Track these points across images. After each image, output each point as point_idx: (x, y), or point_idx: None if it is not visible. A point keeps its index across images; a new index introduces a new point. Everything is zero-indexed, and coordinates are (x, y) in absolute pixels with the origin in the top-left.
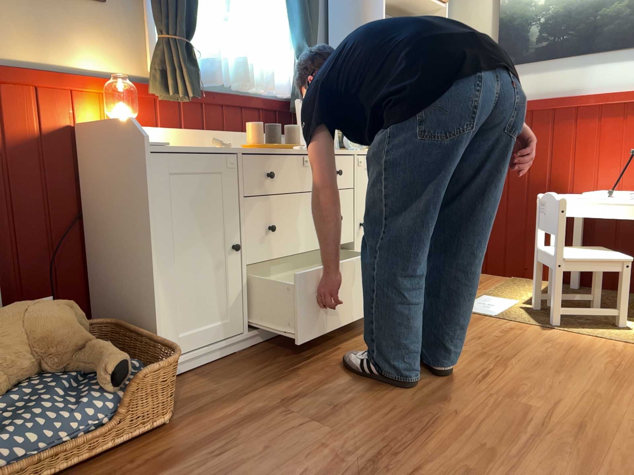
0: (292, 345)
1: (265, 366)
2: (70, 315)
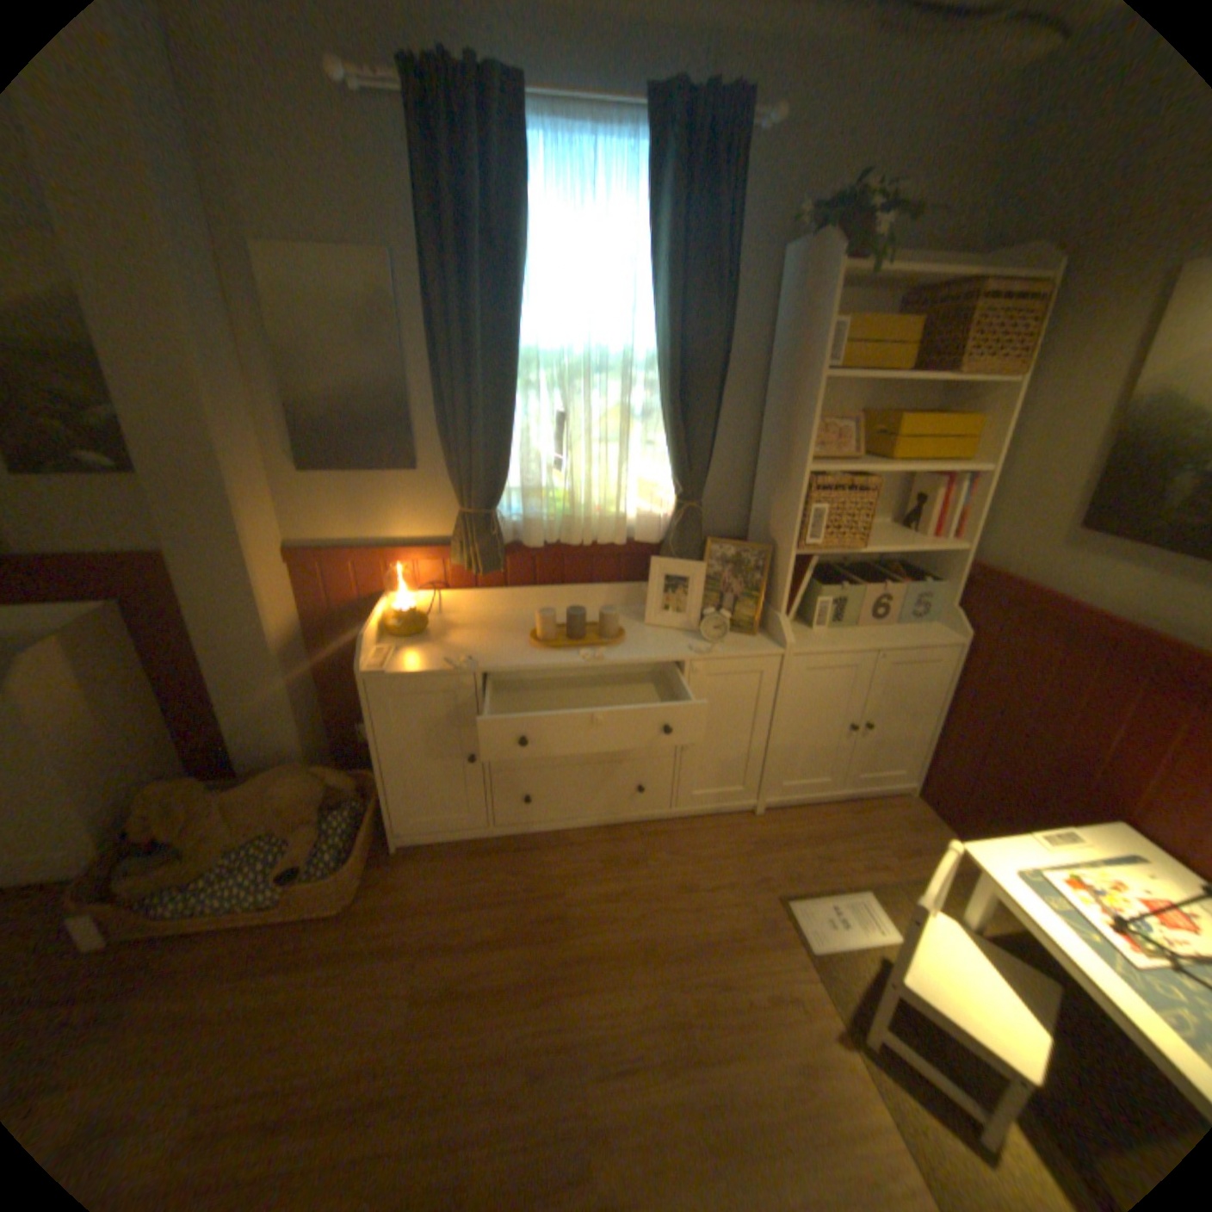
0: (535, 859)
1: (478, 880)
2: (306, 795)
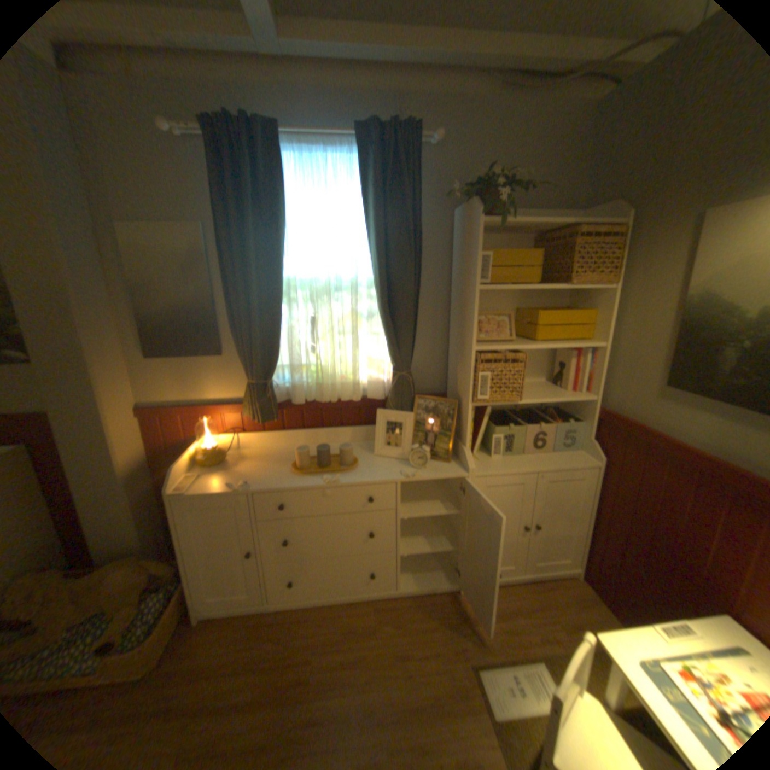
0: (295, 631)
1: (250, 649)
2: (131, 582)
